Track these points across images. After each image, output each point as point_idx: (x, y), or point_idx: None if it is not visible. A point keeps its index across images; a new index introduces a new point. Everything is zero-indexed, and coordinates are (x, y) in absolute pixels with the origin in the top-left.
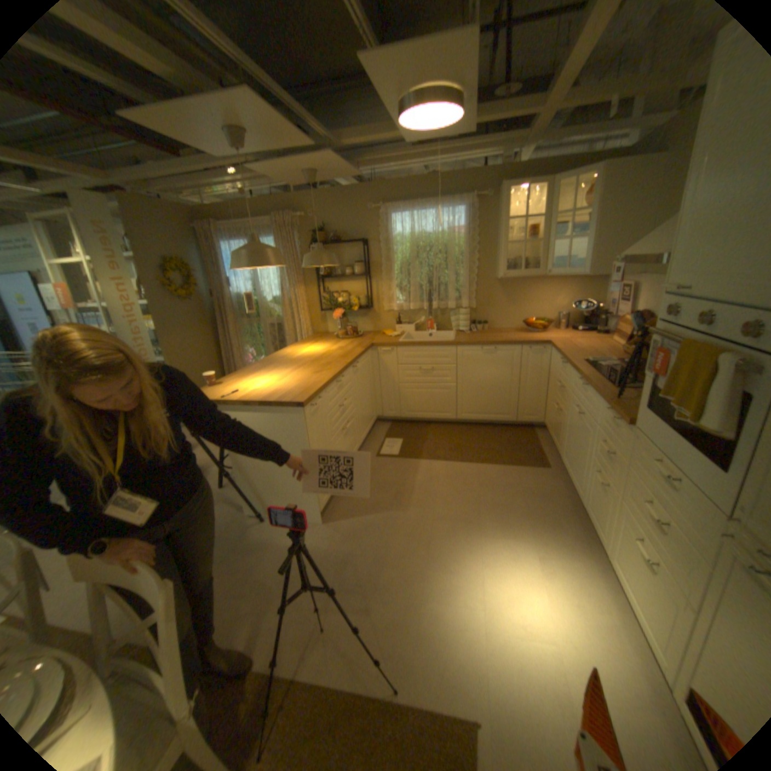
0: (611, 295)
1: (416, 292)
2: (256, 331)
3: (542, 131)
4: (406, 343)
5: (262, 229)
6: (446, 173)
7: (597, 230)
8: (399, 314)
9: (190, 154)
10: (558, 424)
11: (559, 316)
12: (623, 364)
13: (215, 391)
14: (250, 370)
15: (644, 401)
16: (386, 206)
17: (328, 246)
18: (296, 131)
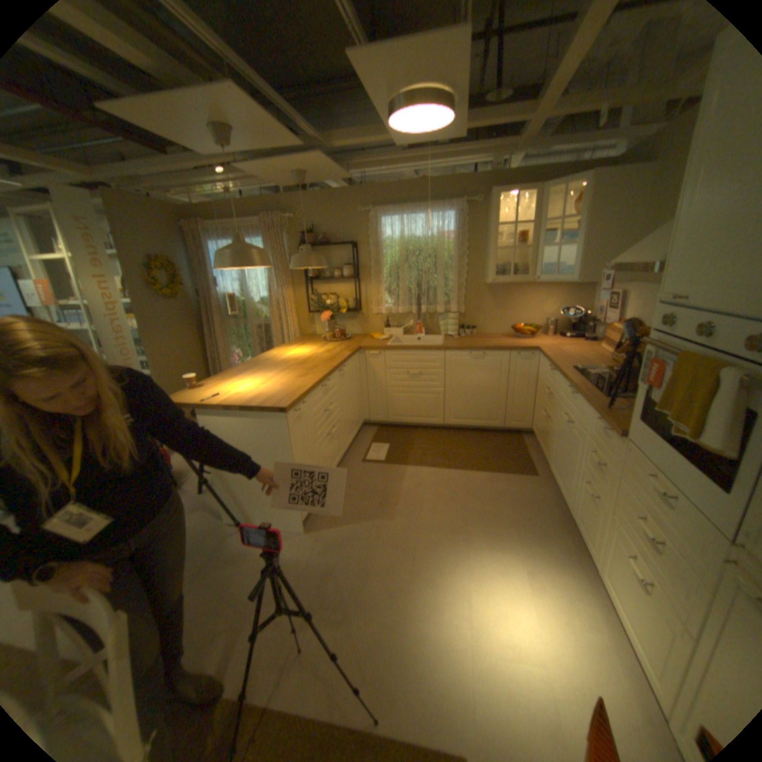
0: (599, 303)
1: (405, 296)
2: (243, 332)
3: (532, 138)
4: (394, 347)
5: (251, 229)
6: (437, 177)
7: (586, 237)
8: (387, 317)
9: (177, 152)
10: (546, 431)
11: (547, 322)
12: (612, 372)
13: (196, 394)
14: (233, 372)
15: (635, 412)
16: (376, 209)
17: (317, 248)
18: (284, 130)
